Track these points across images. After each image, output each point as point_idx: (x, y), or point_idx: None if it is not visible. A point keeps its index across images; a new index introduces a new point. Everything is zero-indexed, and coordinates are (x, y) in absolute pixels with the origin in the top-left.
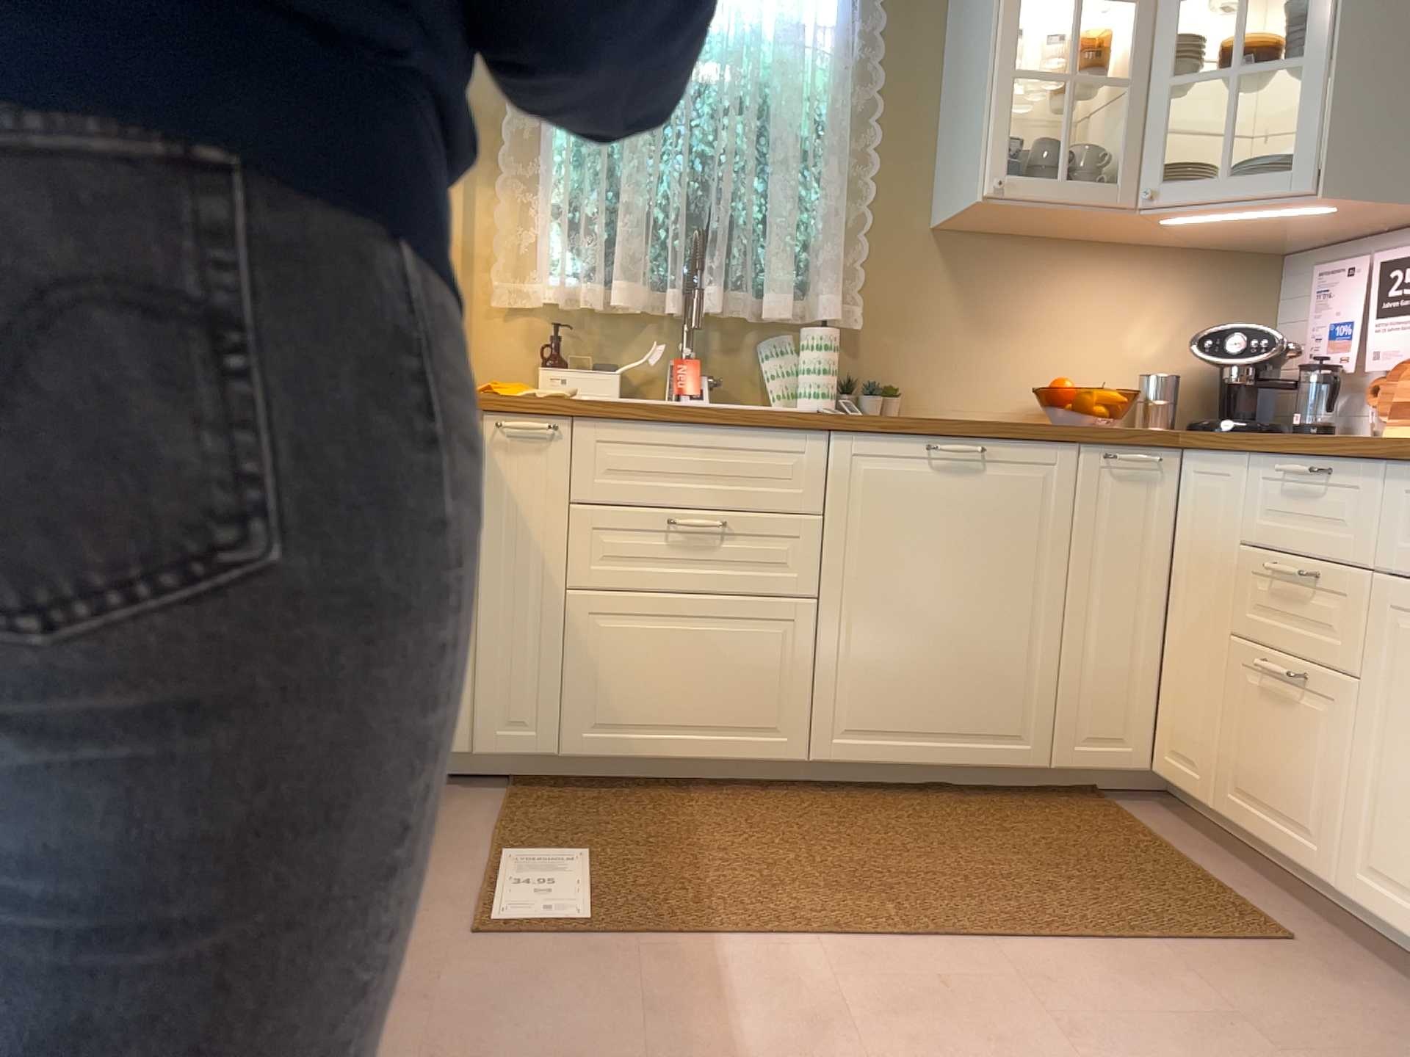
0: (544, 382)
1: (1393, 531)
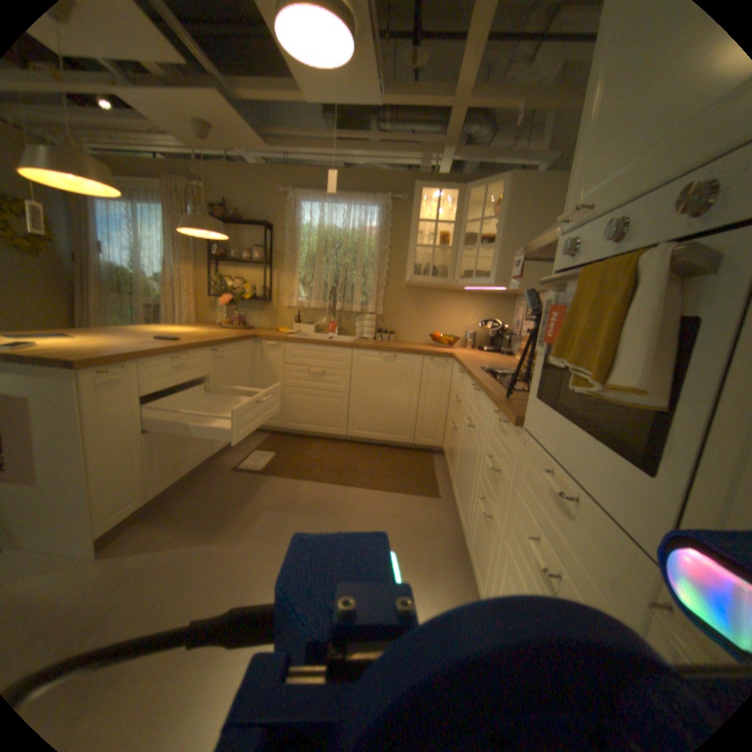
0: (294, 328)
1: (466, 393)
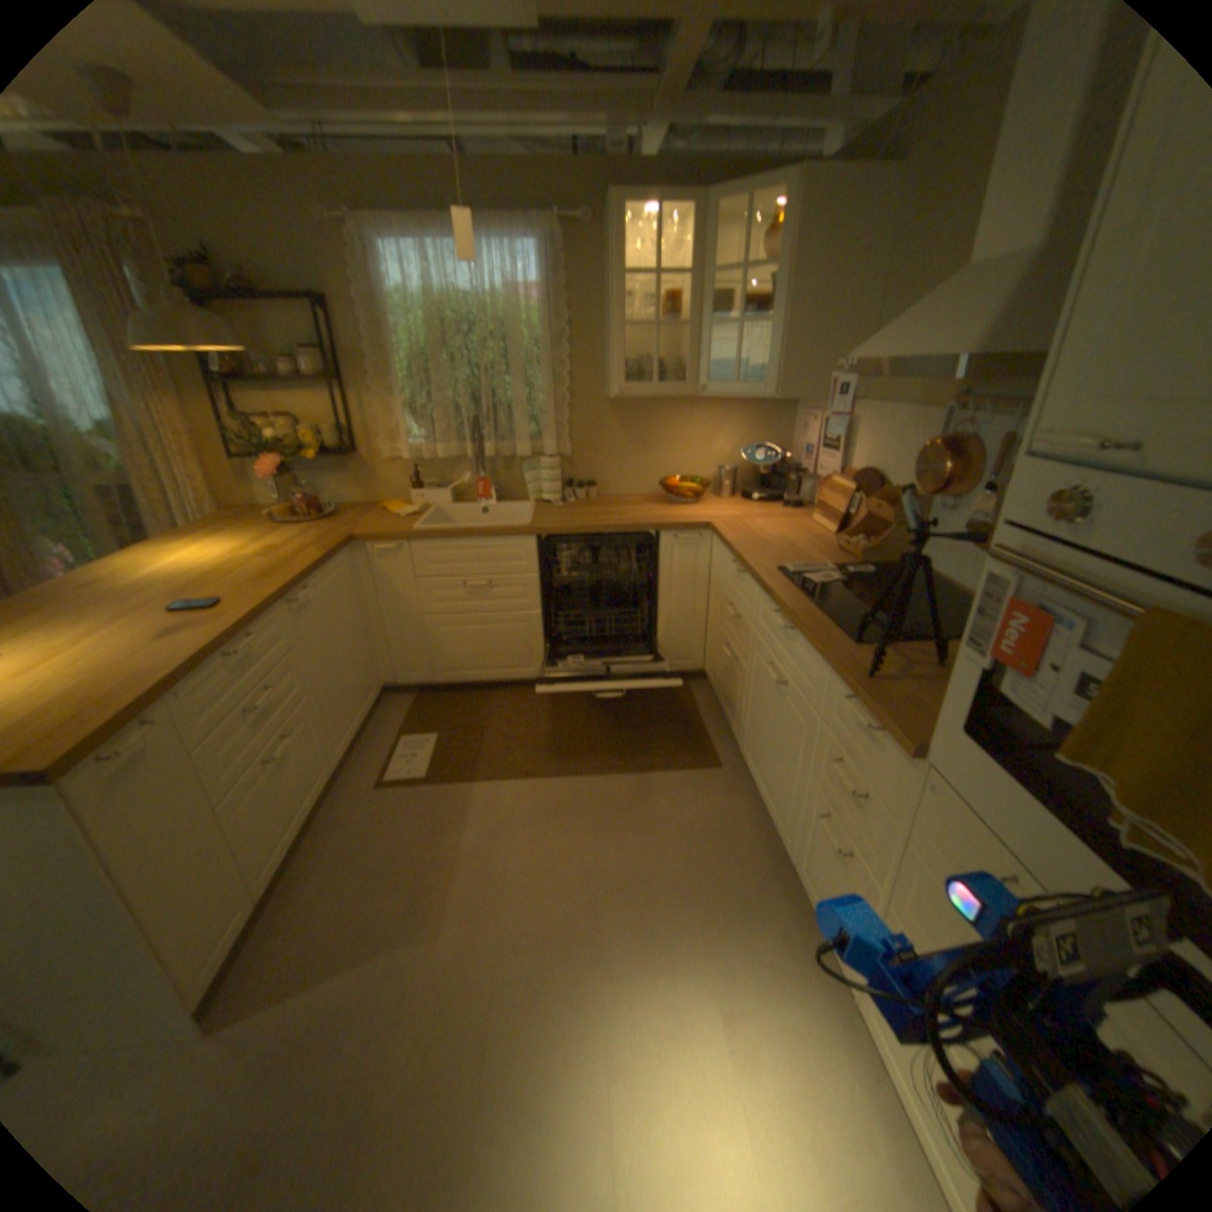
0: (414, 499)
1: (757, 613)
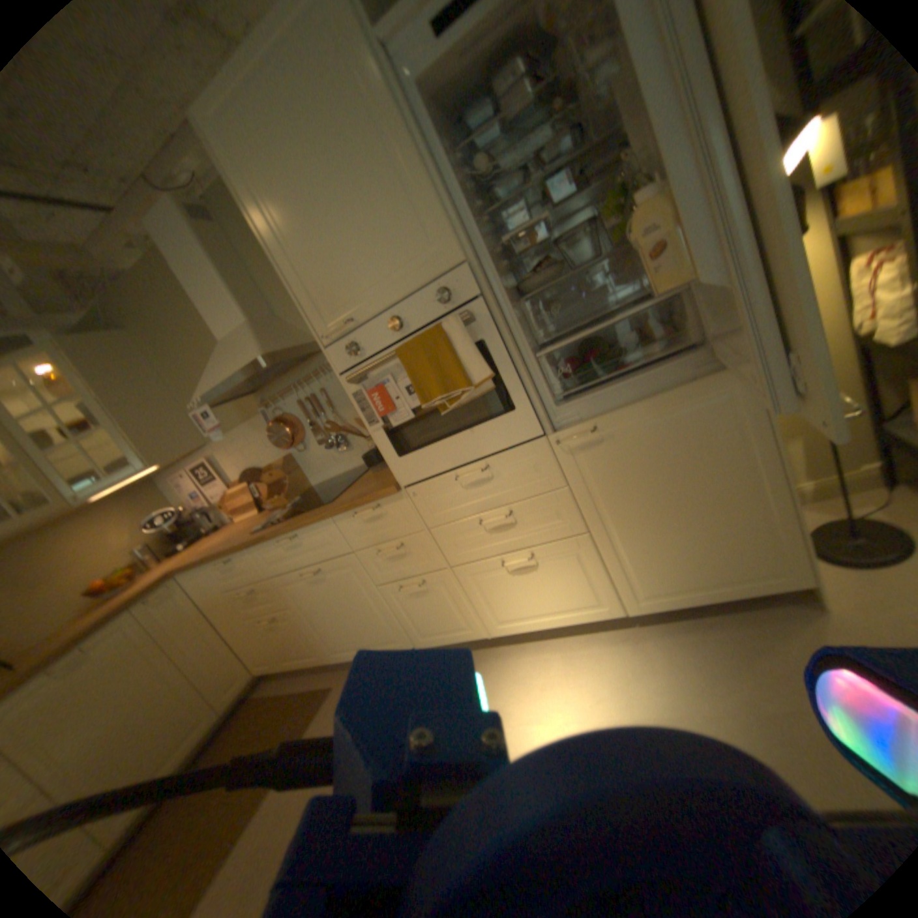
0: None
1: (260, 565)
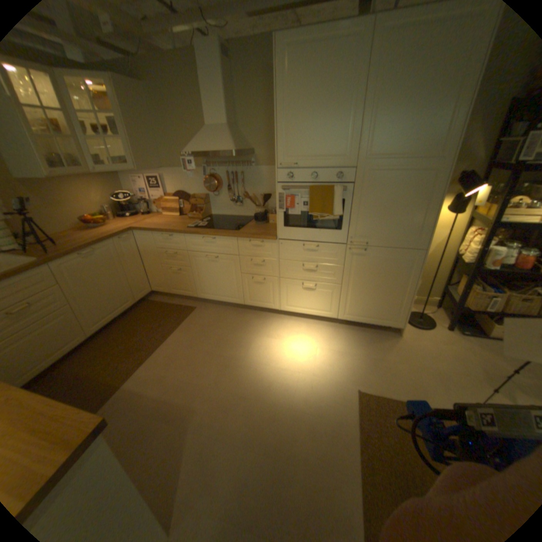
0: None
1: (188, 244)
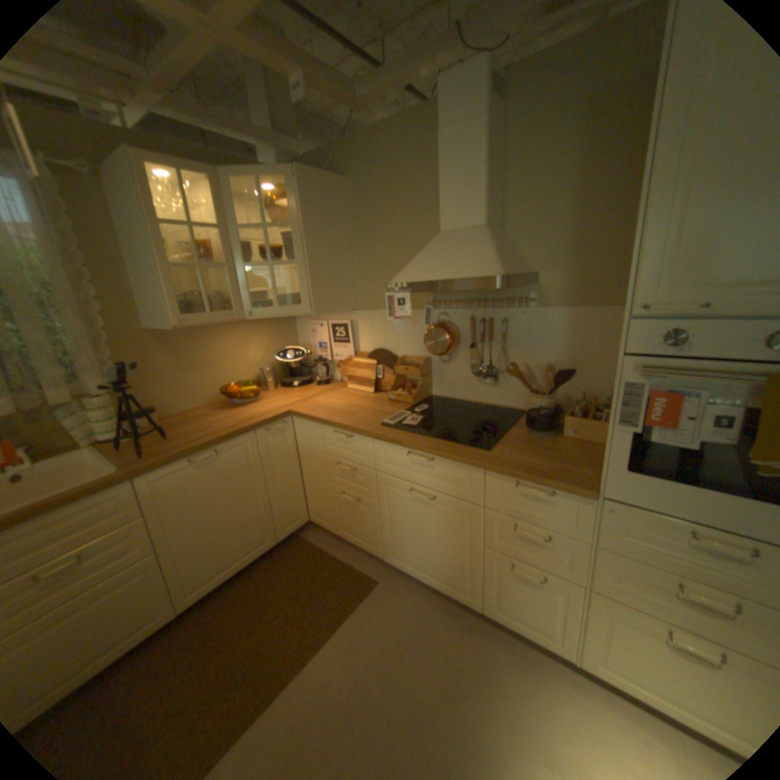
0: None
1: (378, 459)
